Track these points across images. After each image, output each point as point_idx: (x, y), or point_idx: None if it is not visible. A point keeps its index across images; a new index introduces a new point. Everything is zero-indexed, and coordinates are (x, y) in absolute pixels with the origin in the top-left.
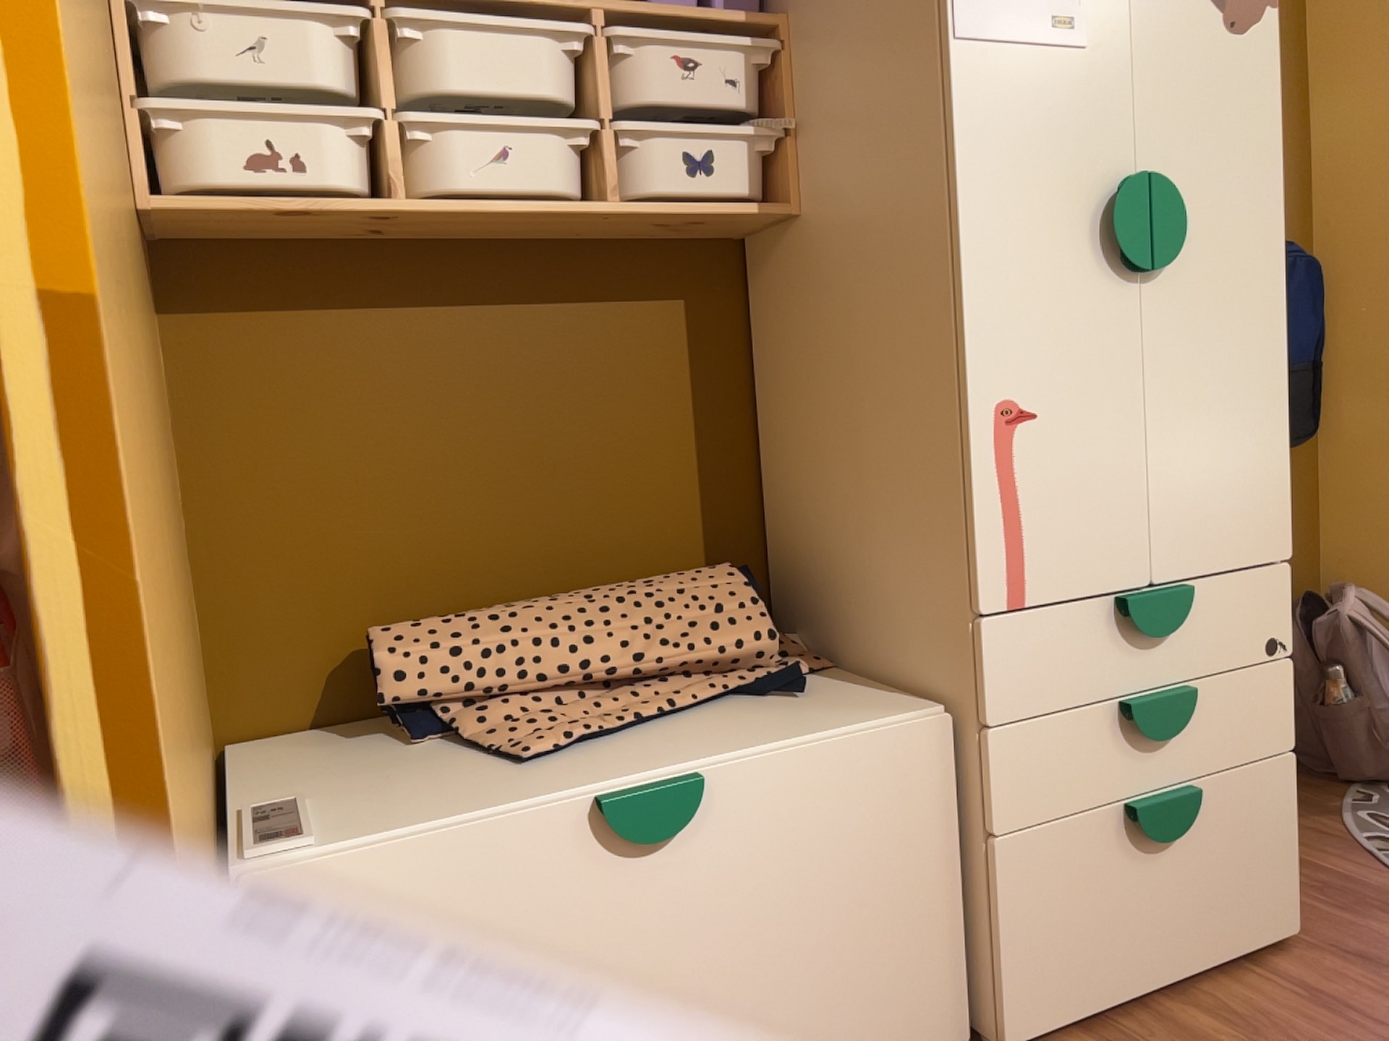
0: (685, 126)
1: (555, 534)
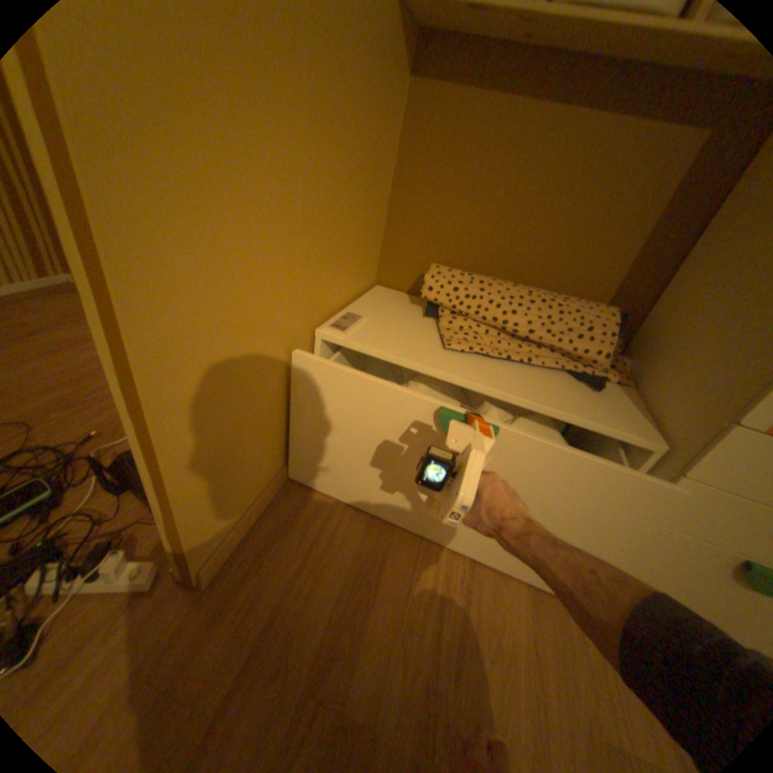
0: None
1: (537, 255)
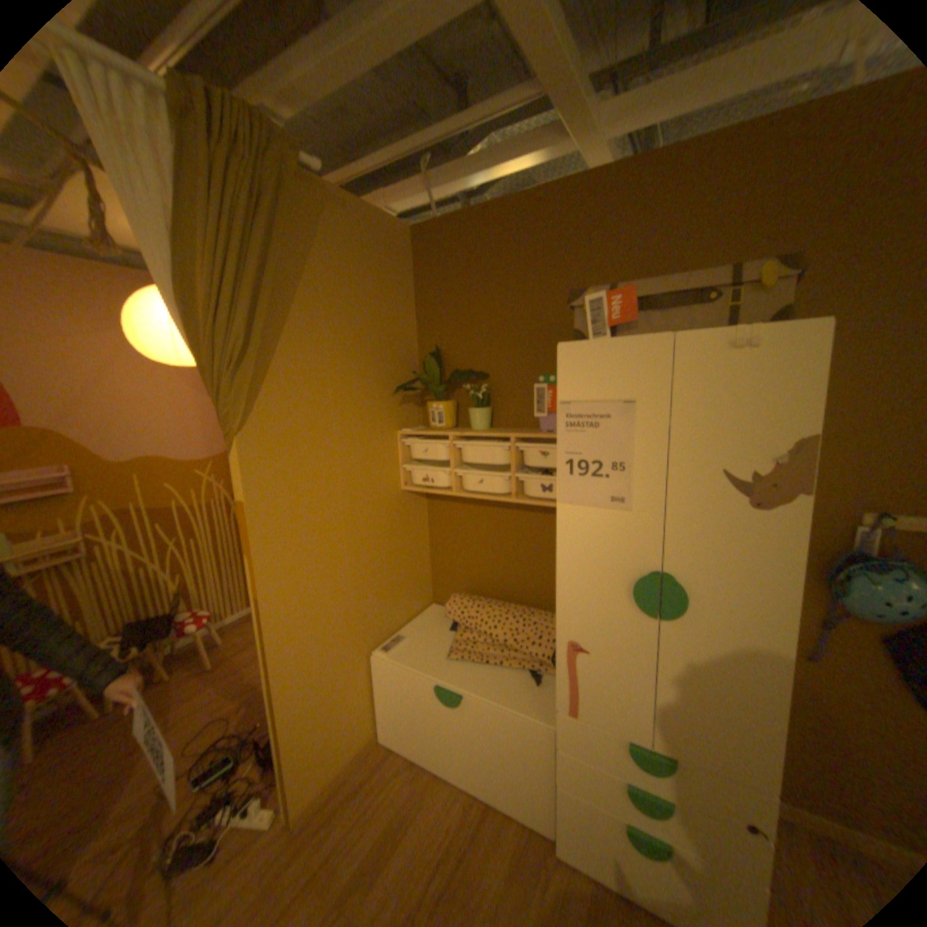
0: (537, 477)
1: (517, 582)
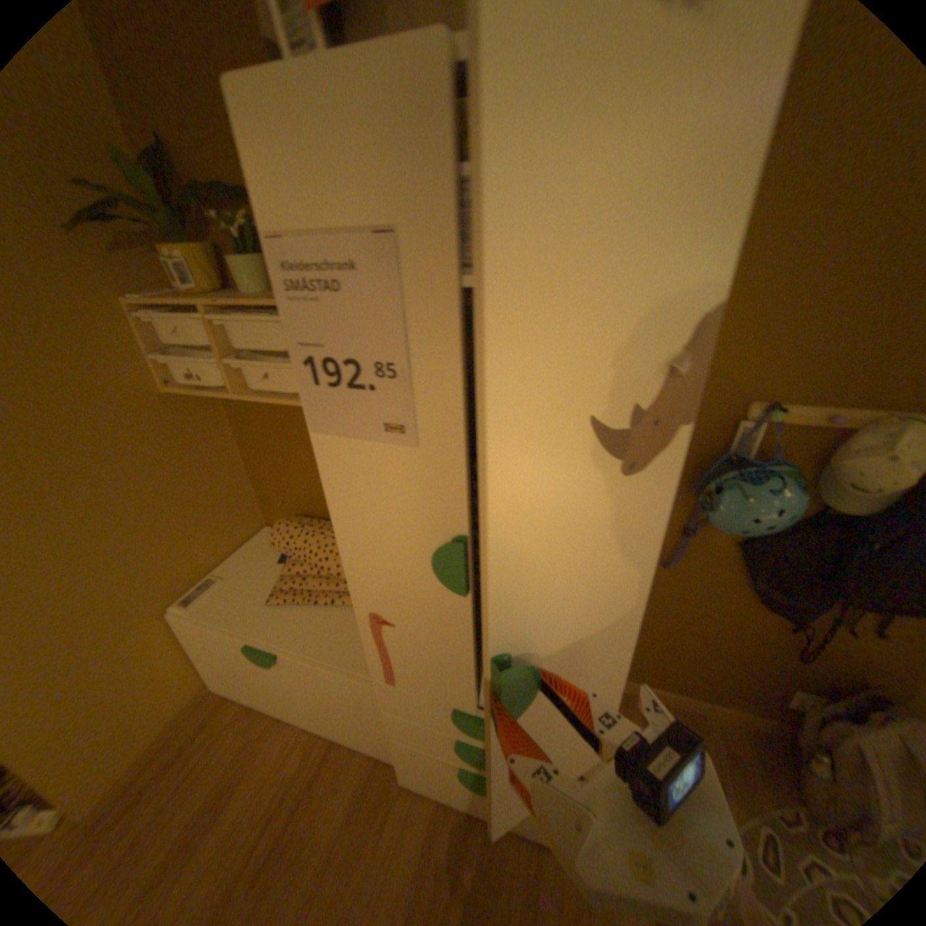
0: None
1: None
